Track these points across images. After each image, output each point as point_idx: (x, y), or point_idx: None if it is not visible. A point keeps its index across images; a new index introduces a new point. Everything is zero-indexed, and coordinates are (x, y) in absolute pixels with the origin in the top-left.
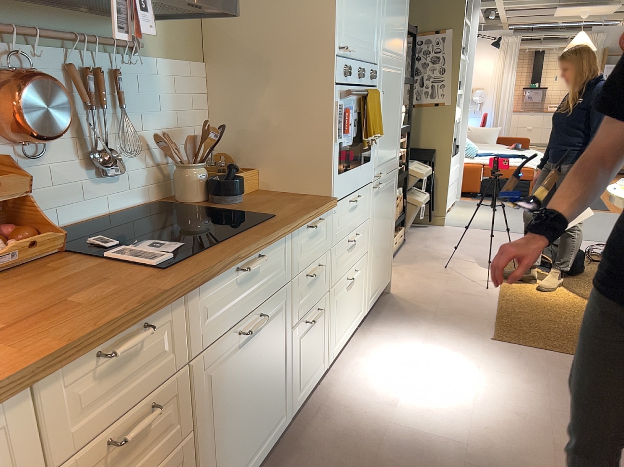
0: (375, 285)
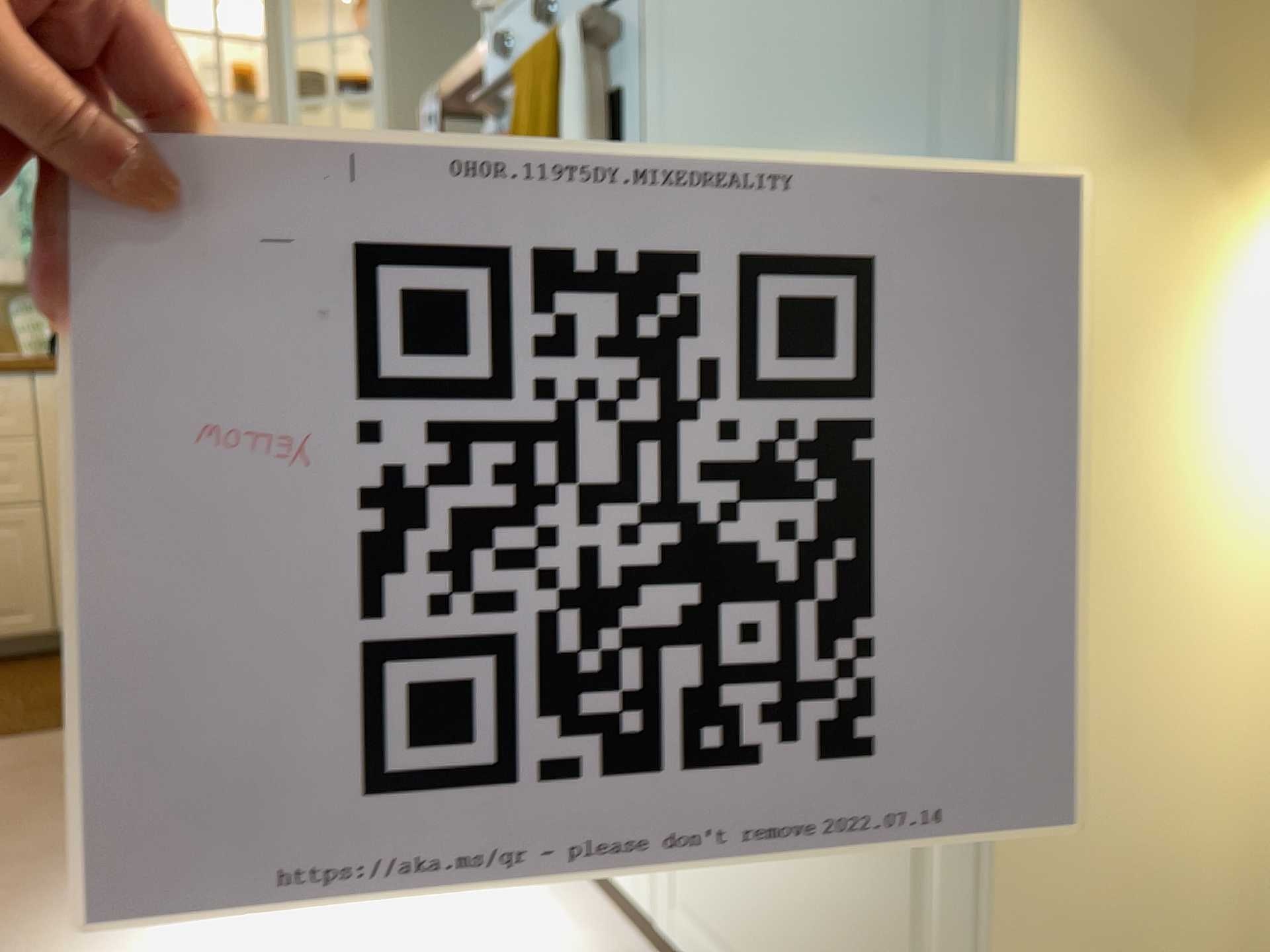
0: (729, 915)
